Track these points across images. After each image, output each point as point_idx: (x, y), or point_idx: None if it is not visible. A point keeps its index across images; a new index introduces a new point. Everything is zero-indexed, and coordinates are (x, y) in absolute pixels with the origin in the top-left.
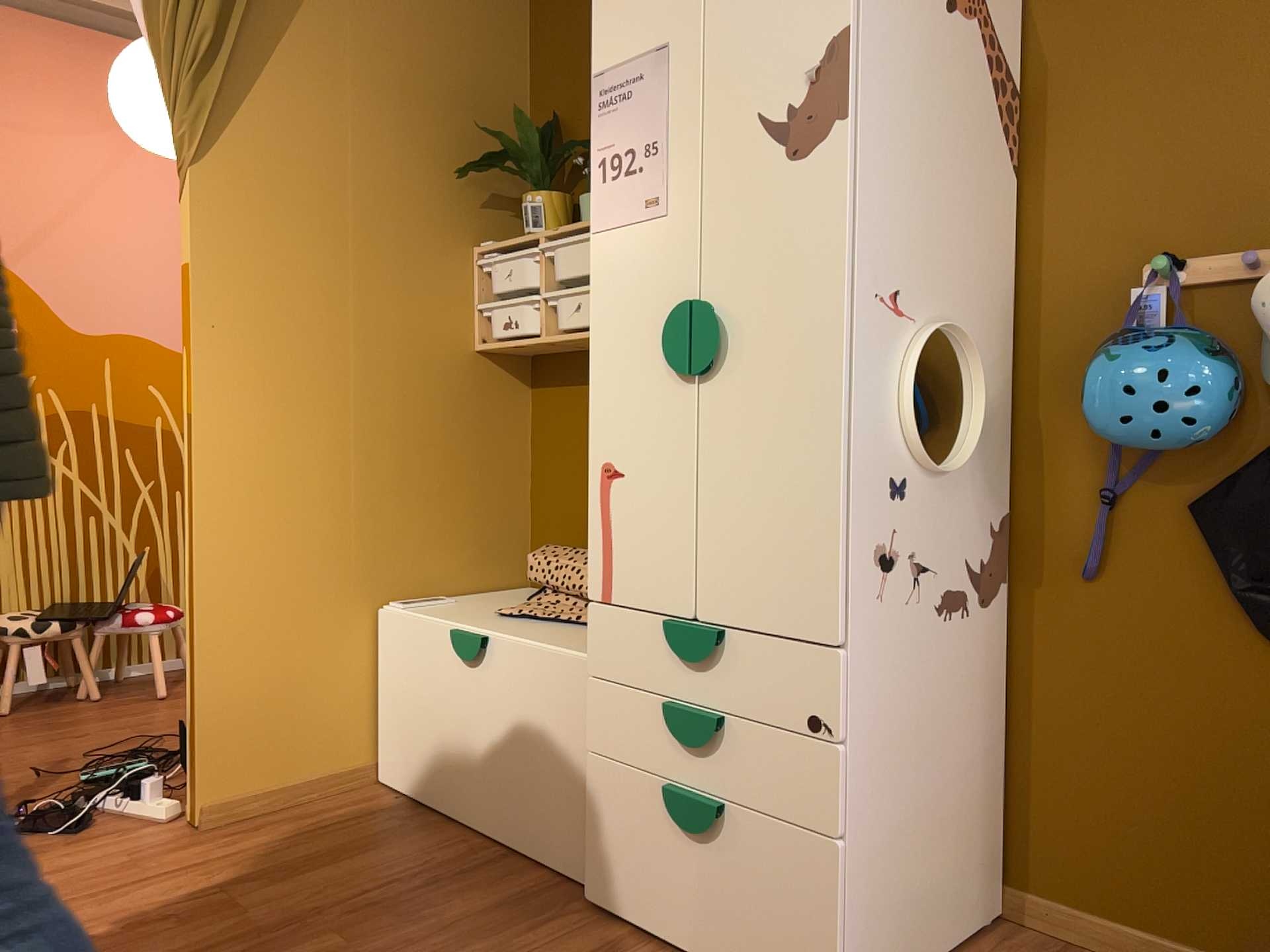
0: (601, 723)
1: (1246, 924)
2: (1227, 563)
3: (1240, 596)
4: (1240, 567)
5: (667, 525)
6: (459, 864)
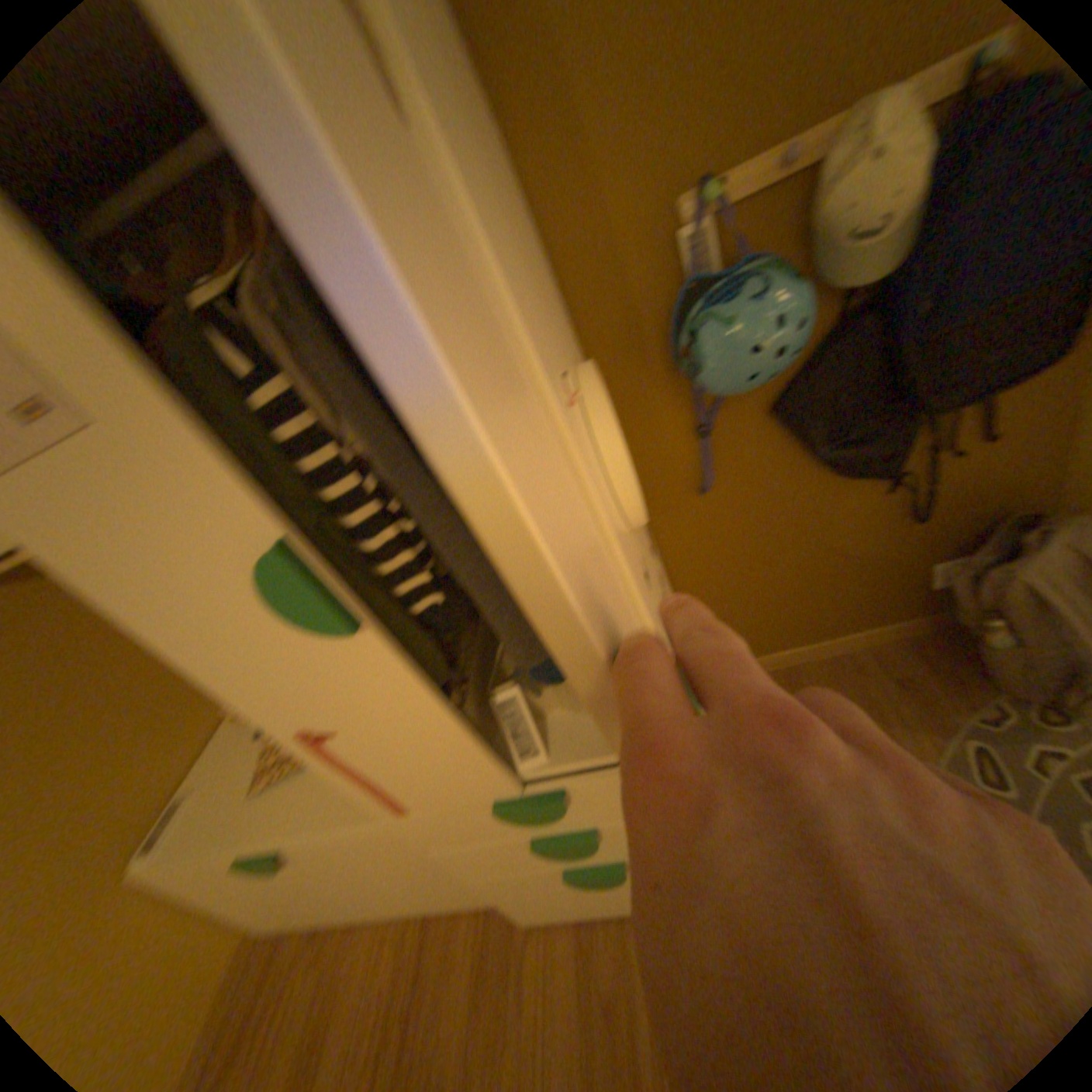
0: (464, 867)
1: (842, 619)
2: (812, 442)
3: (821, 458)
4: (820, 439)
5: (435, 752)
6: (404, 975)
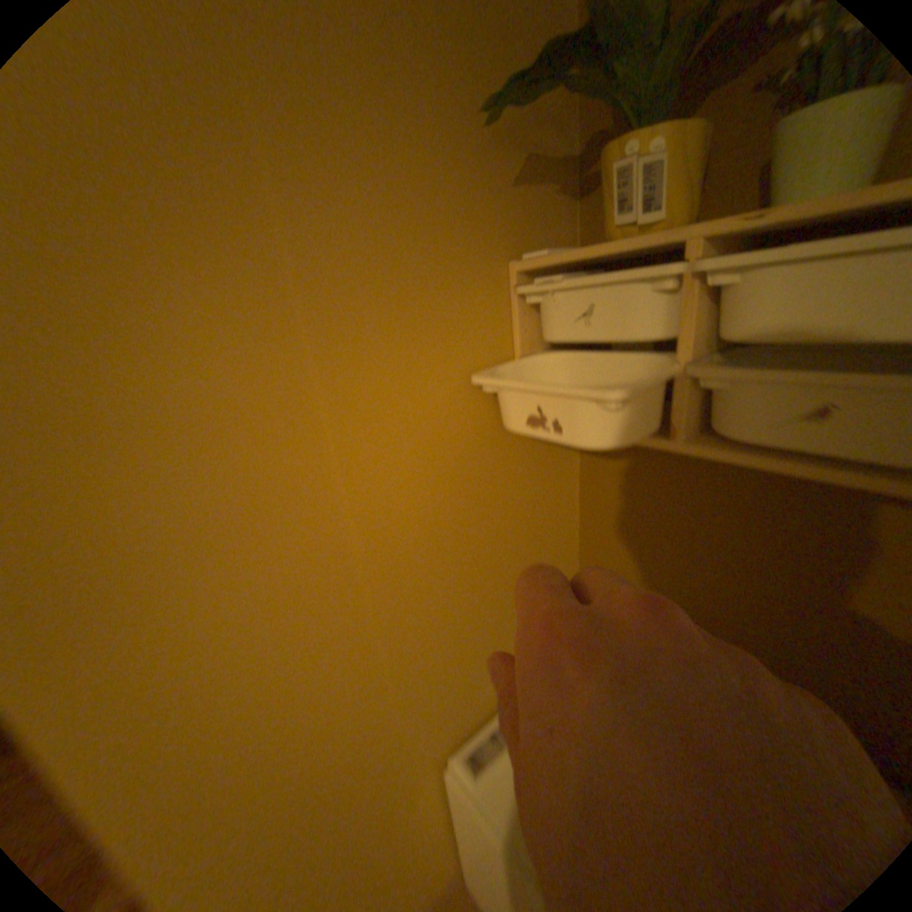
0: None
1: None
2: None
3: None
4: None
5: None
6: None
